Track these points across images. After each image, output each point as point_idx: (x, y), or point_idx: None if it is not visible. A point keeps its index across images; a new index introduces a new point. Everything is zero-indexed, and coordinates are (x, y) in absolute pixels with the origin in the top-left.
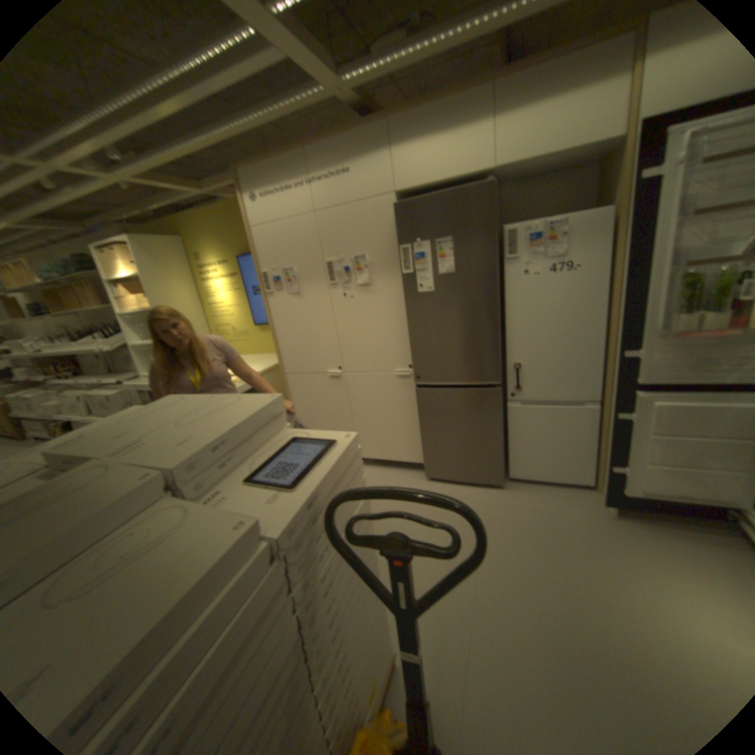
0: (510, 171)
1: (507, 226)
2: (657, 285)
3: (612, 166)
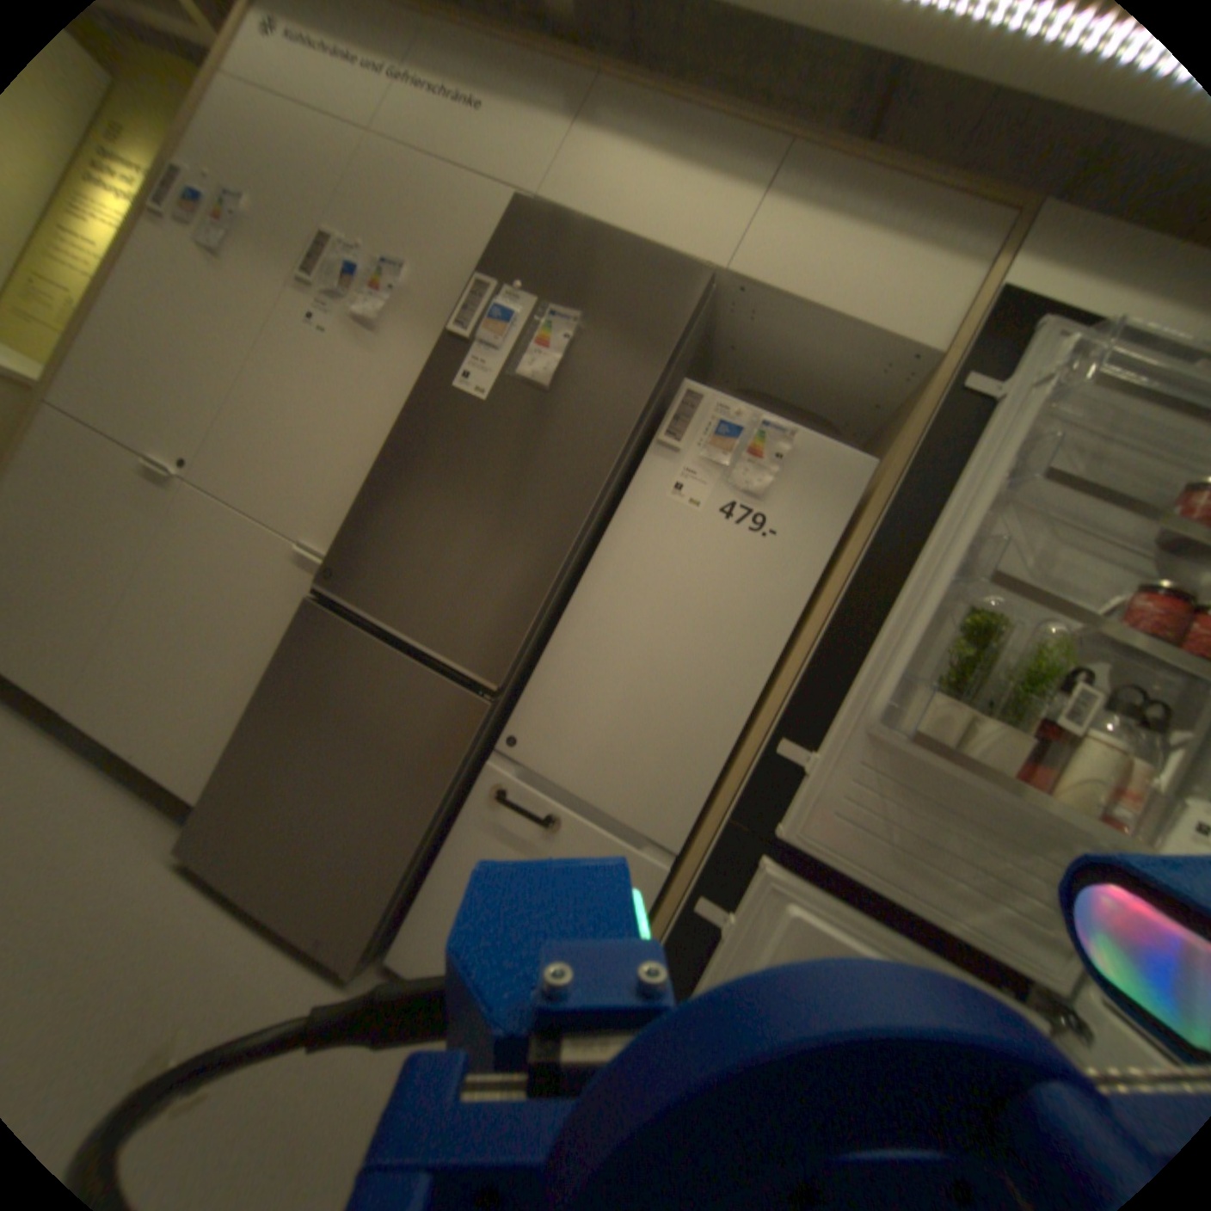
0: (741, 332)
1: (691, 384)
2: (909, 611)
3: (891, 429)
